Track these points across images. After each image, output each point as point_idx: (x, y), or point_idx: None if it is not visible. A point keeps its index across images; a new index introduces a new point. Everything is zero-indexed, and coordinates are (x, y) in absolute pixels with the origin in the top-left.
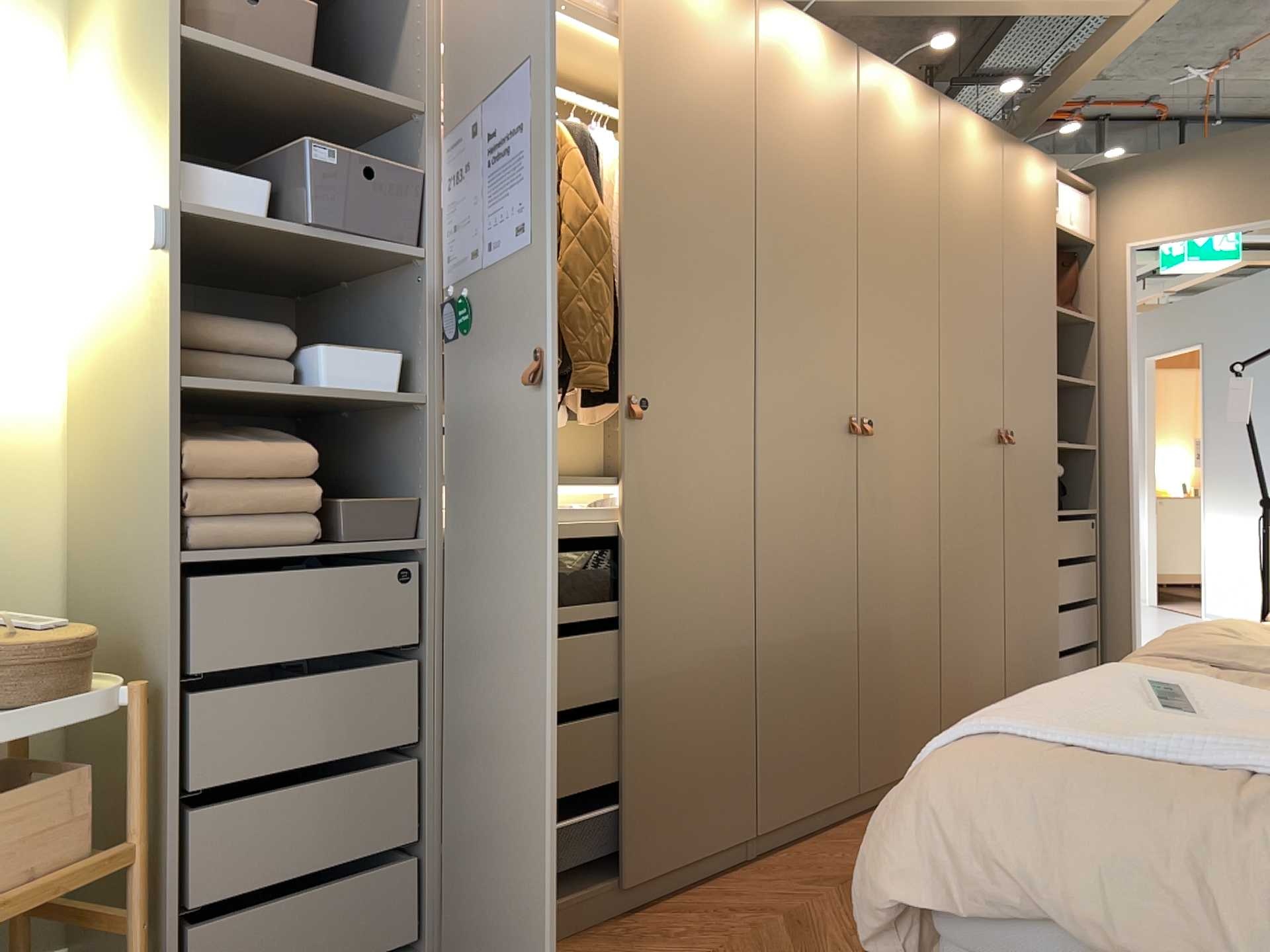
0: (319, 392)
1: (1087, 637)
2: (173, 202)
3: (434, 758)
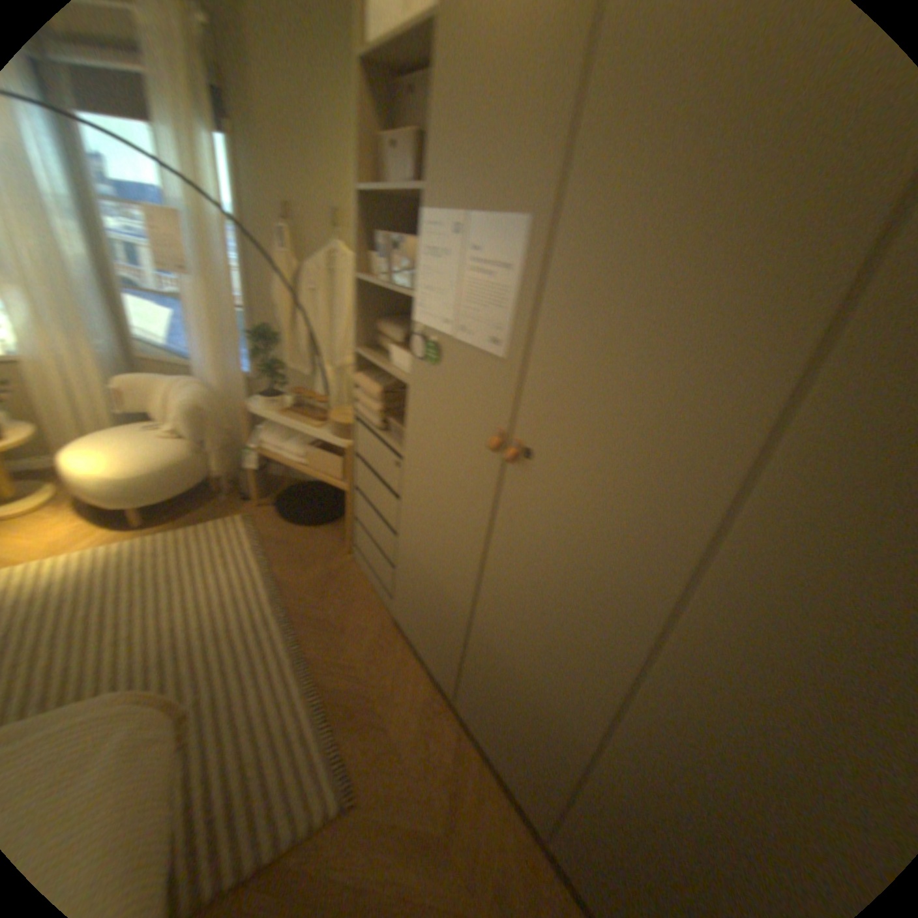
0: (383, 367)
1: None
2: (353, 275)
3: (397, 546)
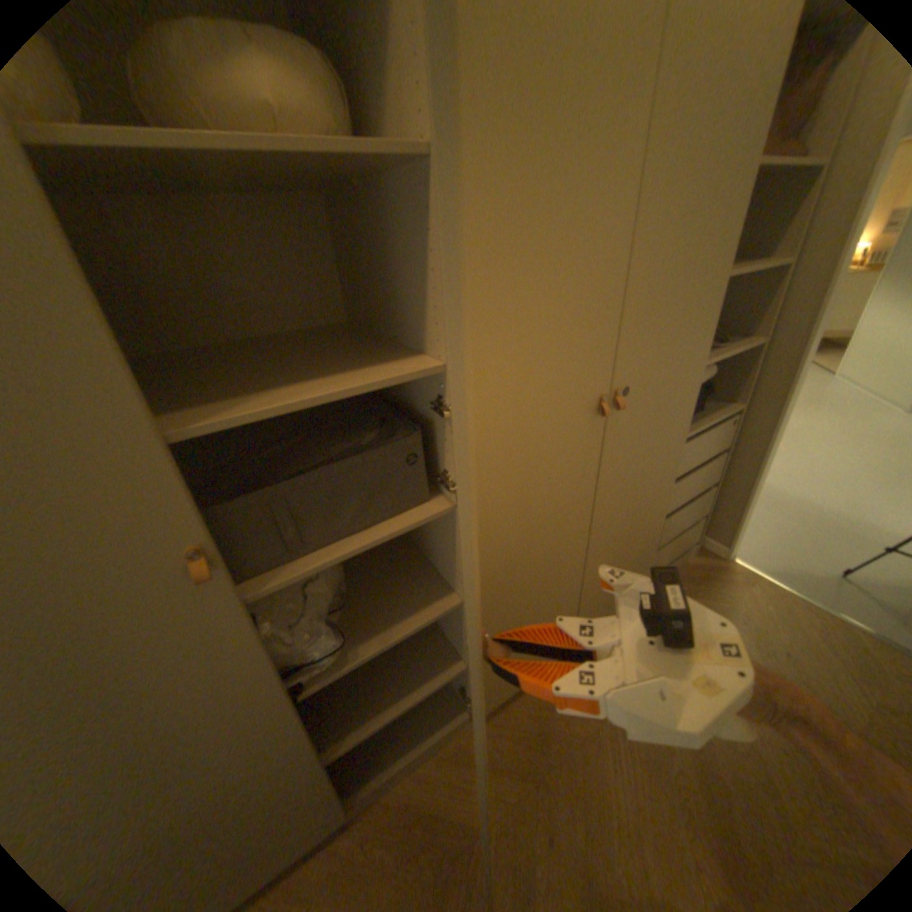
0: None
1: (695, 523)
2: None
3: None
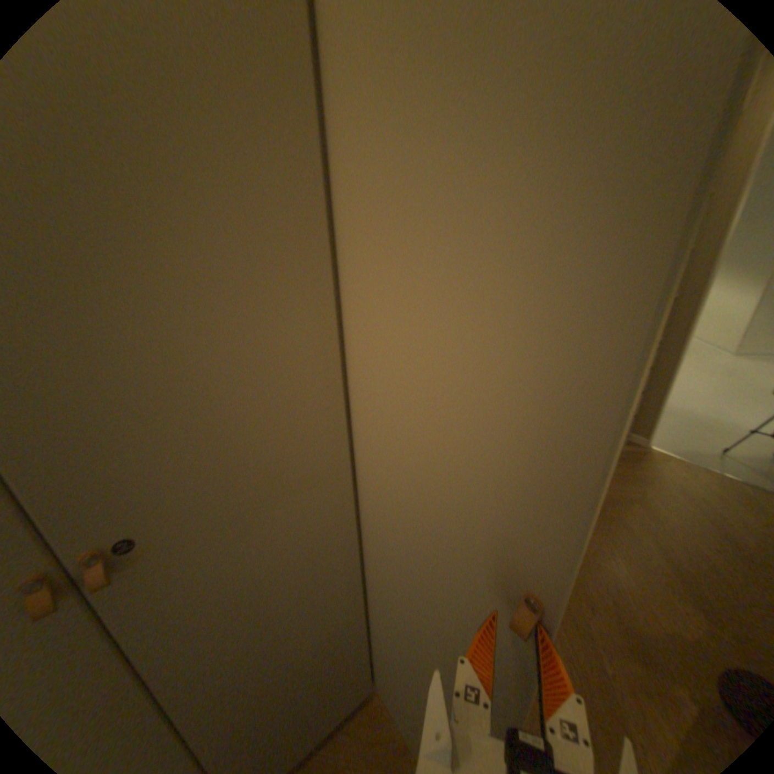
0: None
1: None
2: None
3: None
